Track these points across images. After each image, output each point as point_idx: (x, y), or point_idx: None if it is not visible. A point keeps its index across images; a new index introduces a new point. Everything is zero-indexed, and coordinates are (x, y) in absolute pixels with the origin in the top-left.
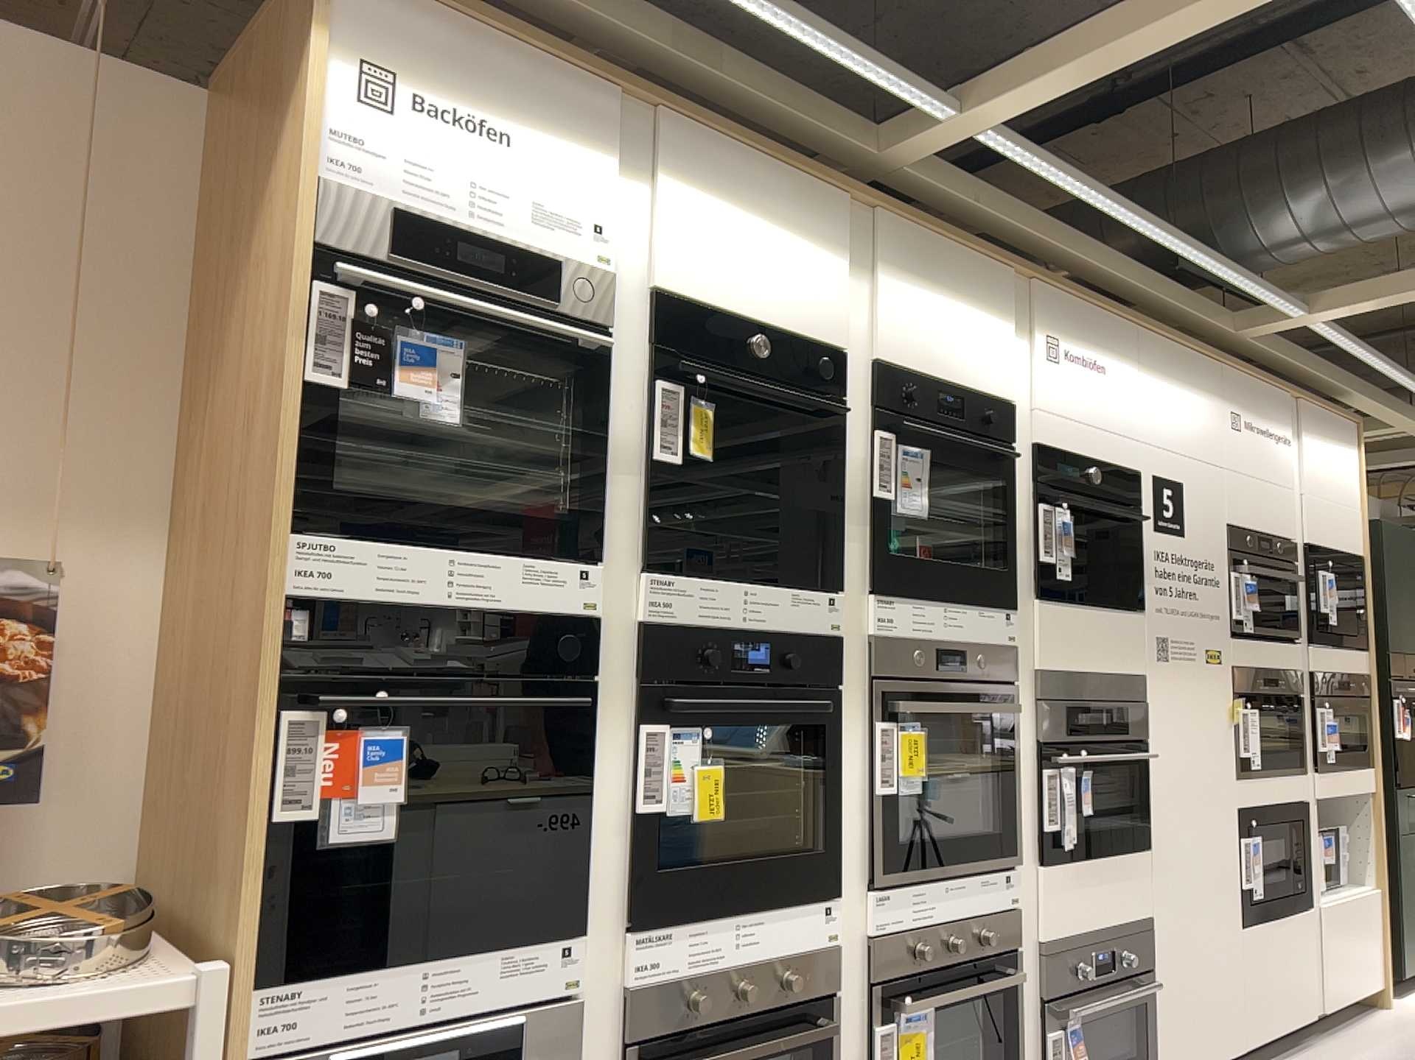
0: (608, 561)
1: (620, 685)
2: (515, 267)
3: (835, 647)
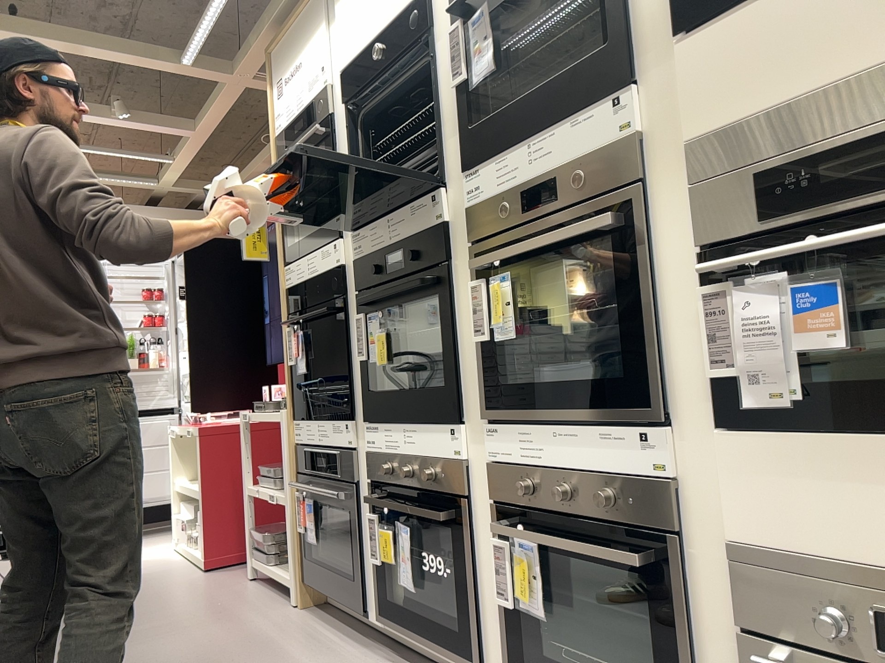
0: (342, 235)
1: (352, 299)
2: (302, 118)
3: (441, 233)
